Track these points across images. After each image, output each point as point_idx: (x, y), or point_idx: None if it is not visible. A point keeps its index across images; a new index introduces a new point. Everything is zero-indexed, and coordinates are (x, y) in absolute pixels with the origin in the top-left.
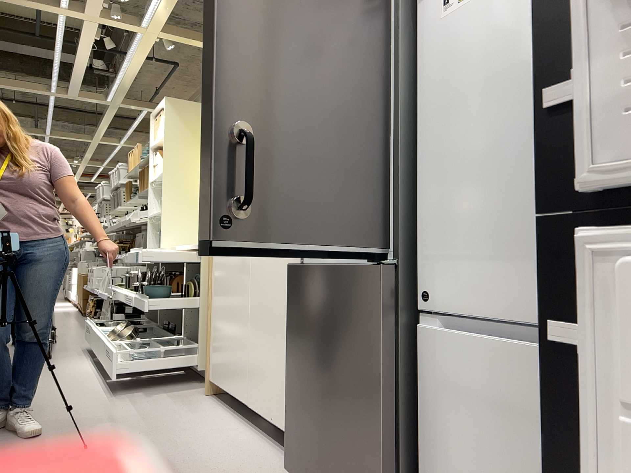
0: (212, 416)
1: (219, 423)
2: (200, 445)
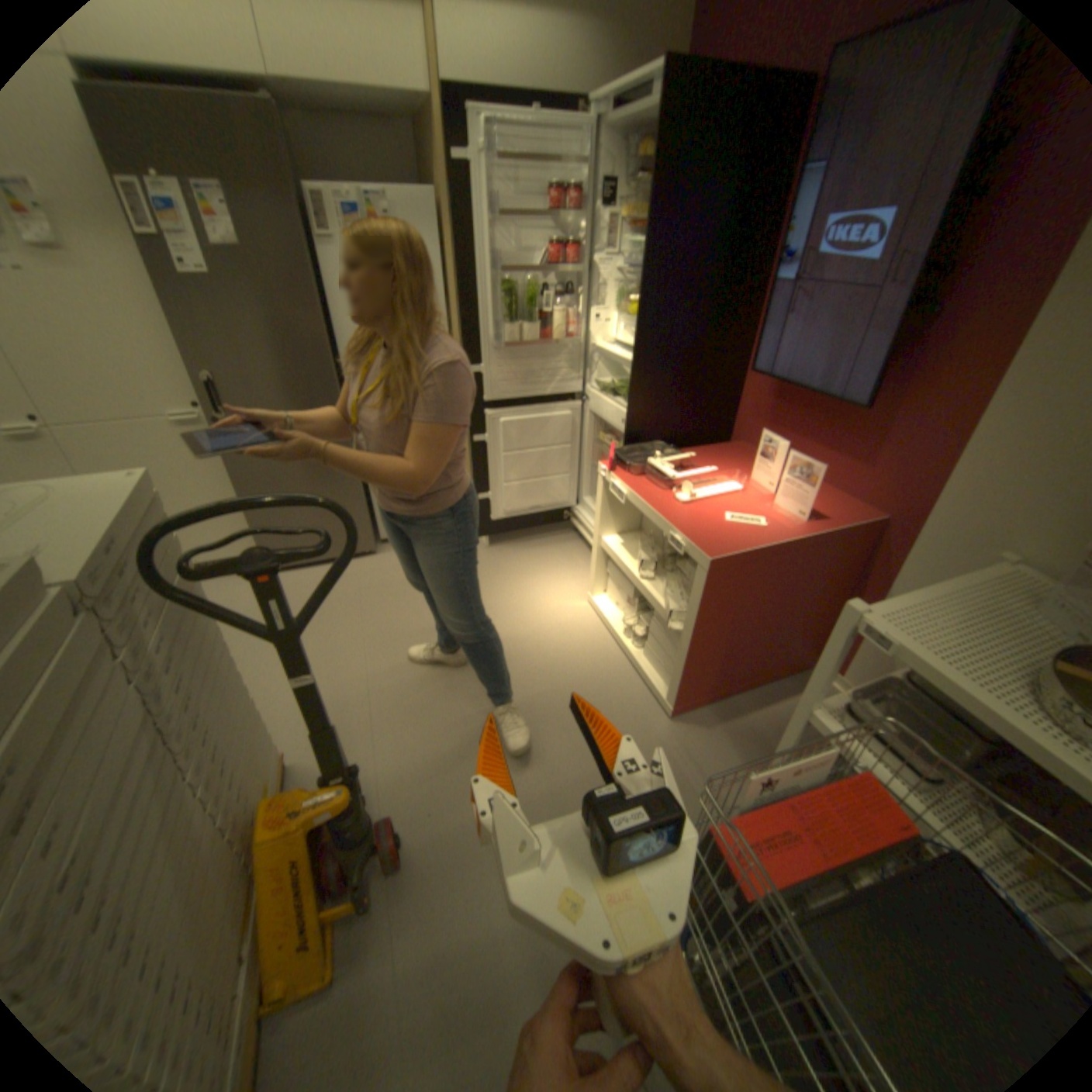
0: None
1: None
2: None
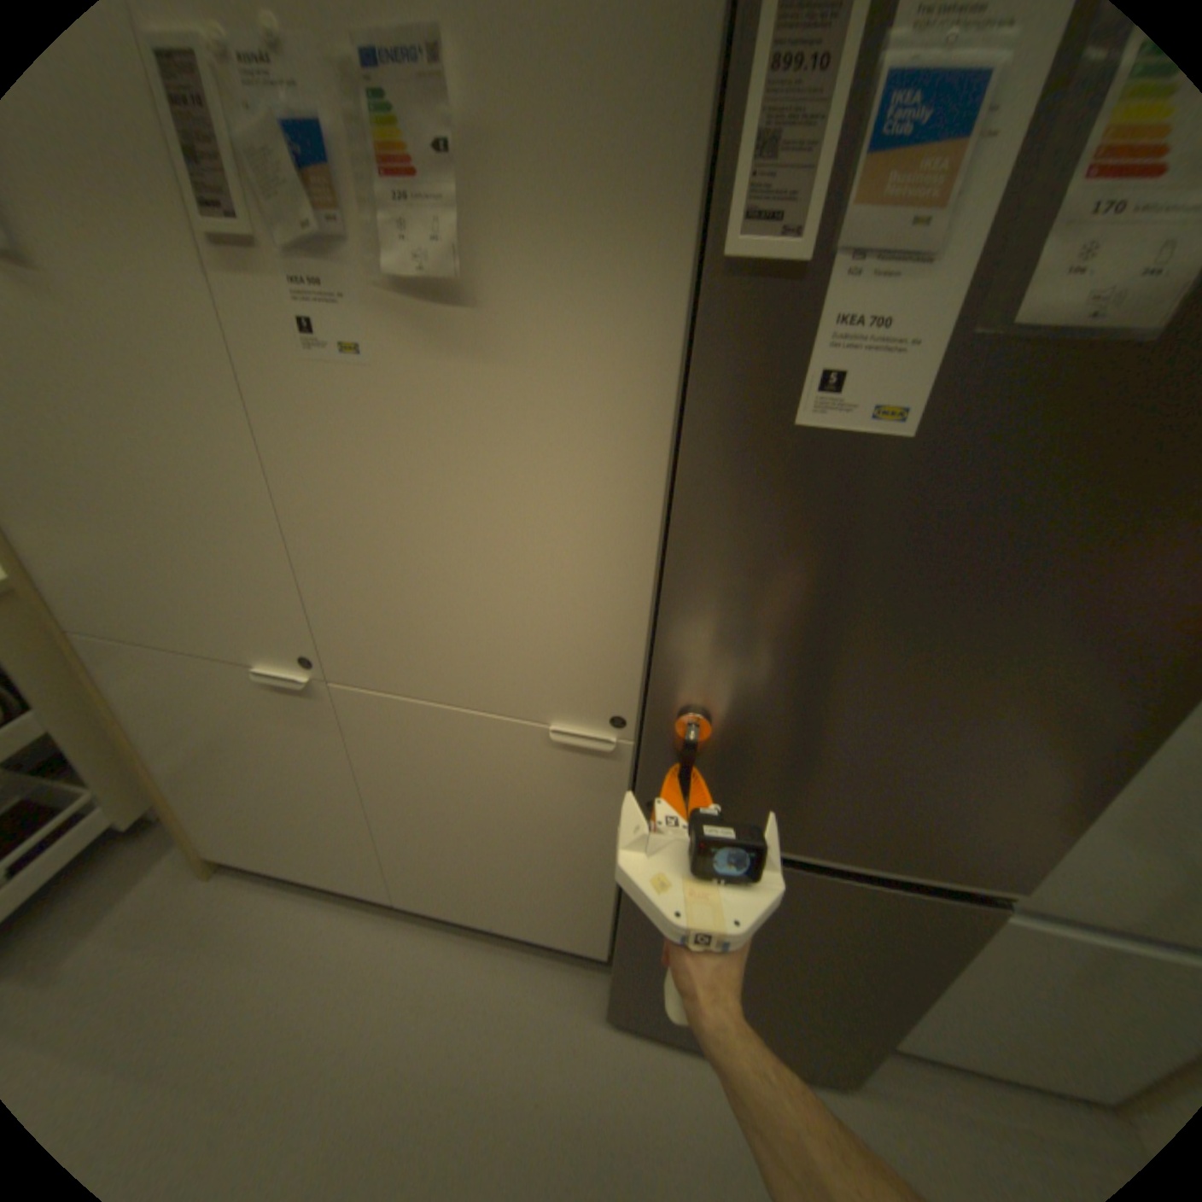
0: (299, 940)
1: (335, 952)
2: (383, 1055)
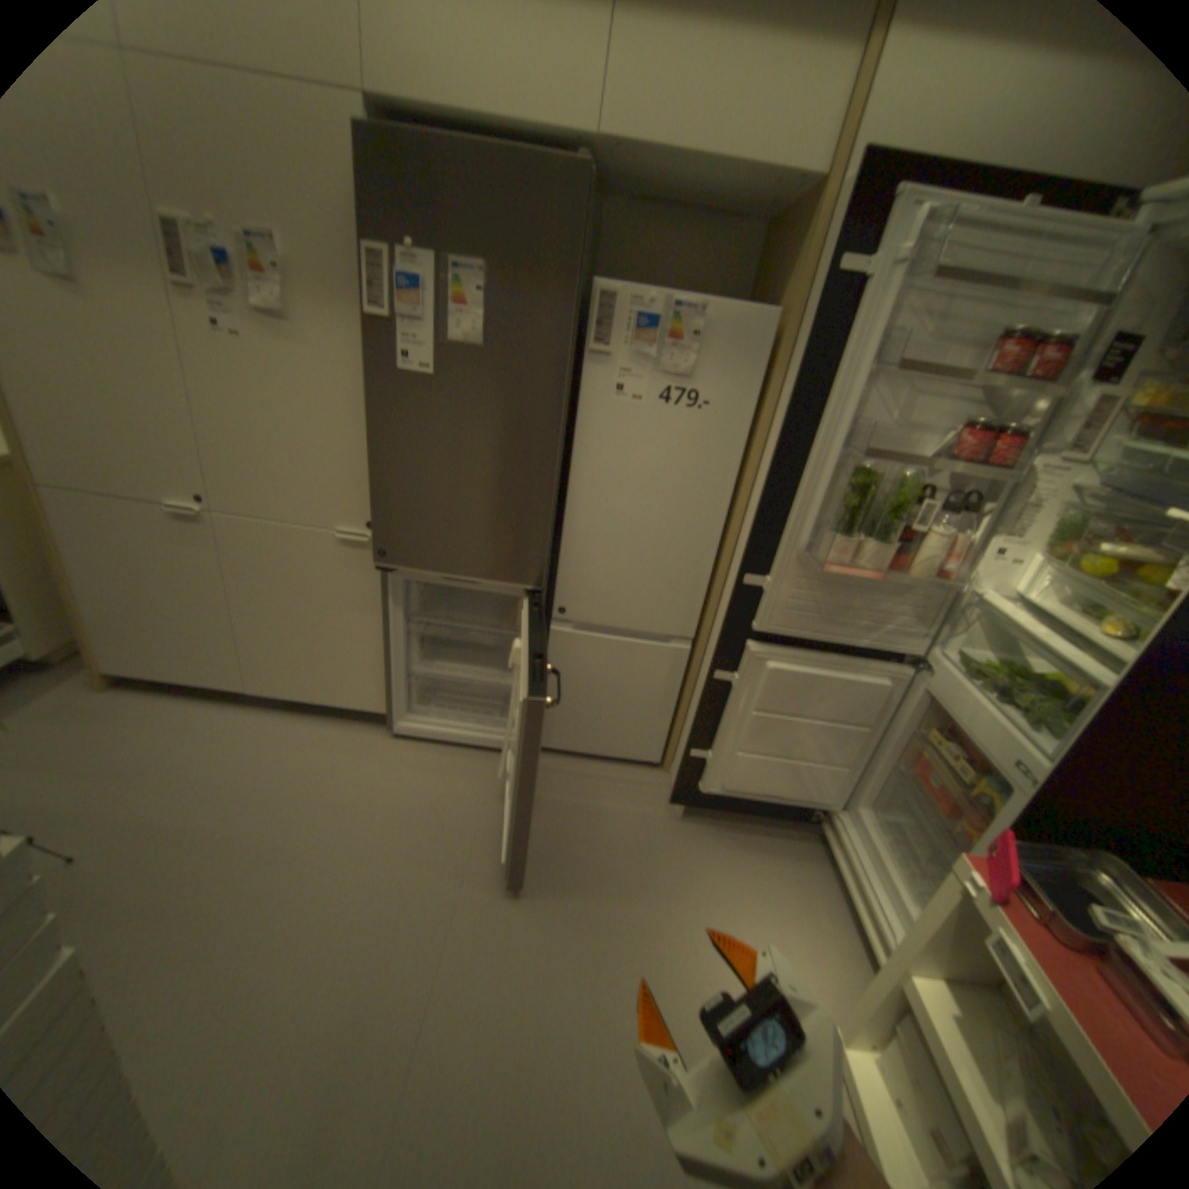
0: (175, 716)
1: (202, 721)
2: (233, 760)
